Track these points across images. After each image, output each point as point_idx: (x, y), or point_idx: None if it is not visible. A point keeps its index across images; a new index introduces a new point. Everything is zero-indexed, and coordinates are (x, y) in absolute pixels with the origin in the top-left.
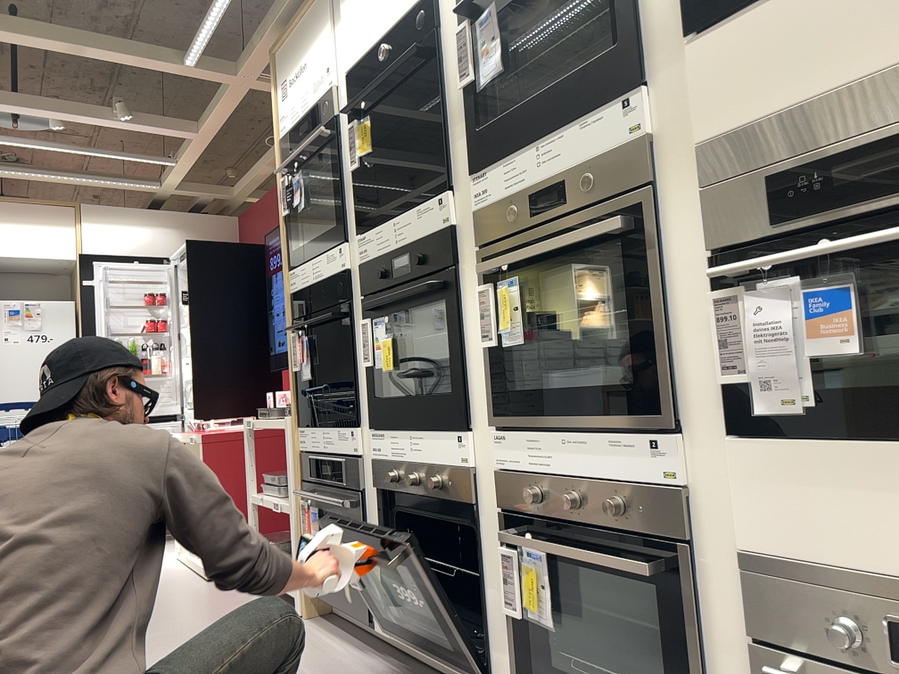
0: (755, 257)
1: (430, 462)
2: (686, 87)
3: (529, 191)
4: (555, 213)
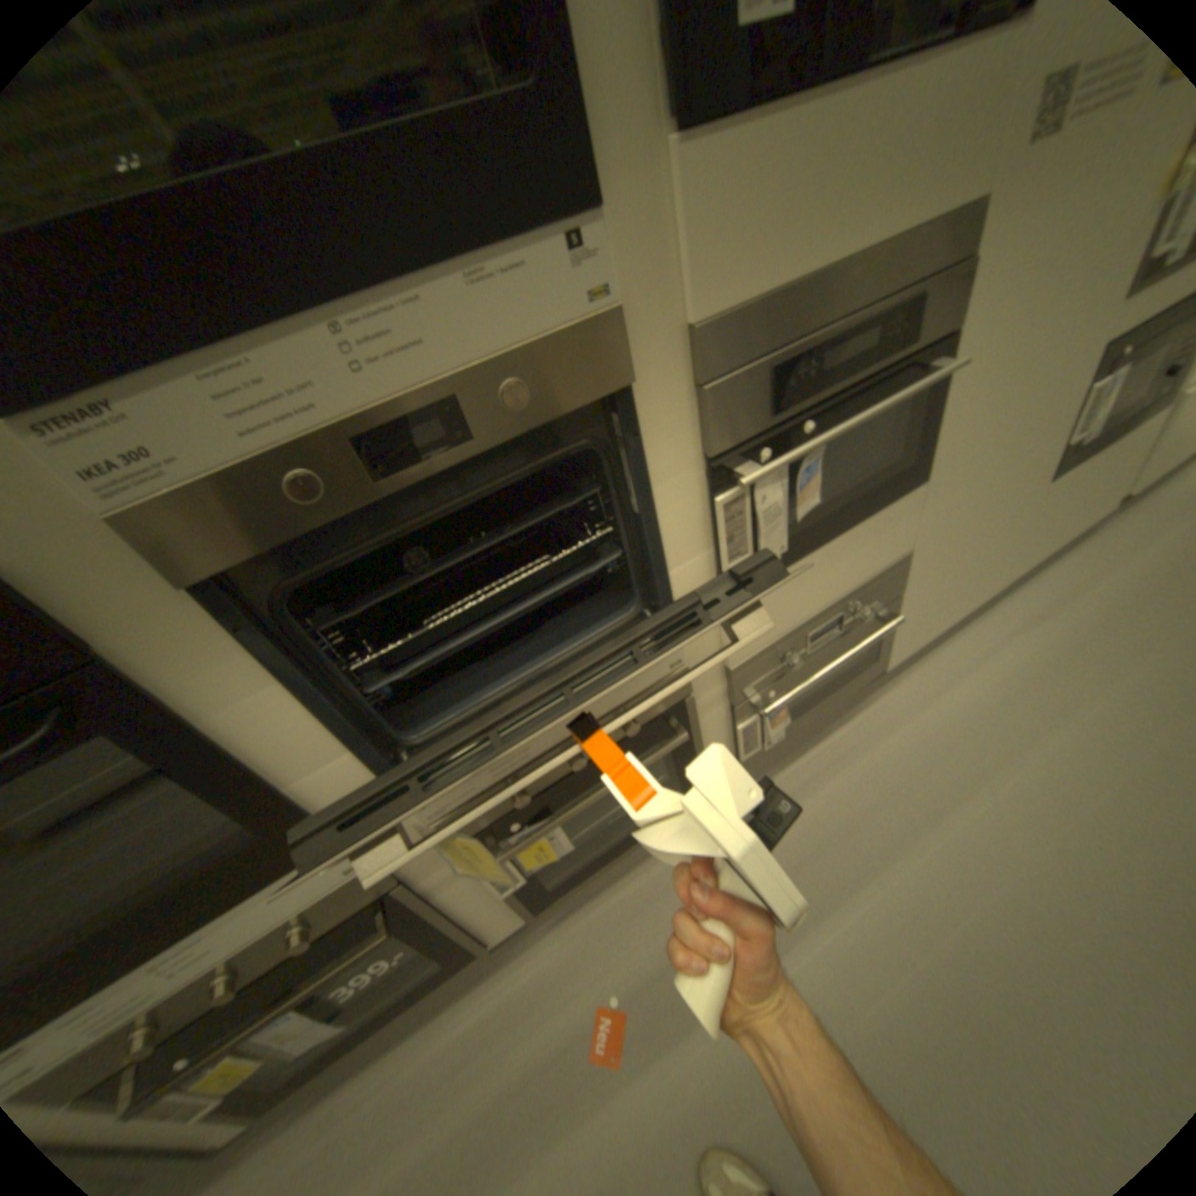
0: (750, 452)
1: (247, 941)
2: (667, 223)
3: (338, 428)
4: (440, 461)
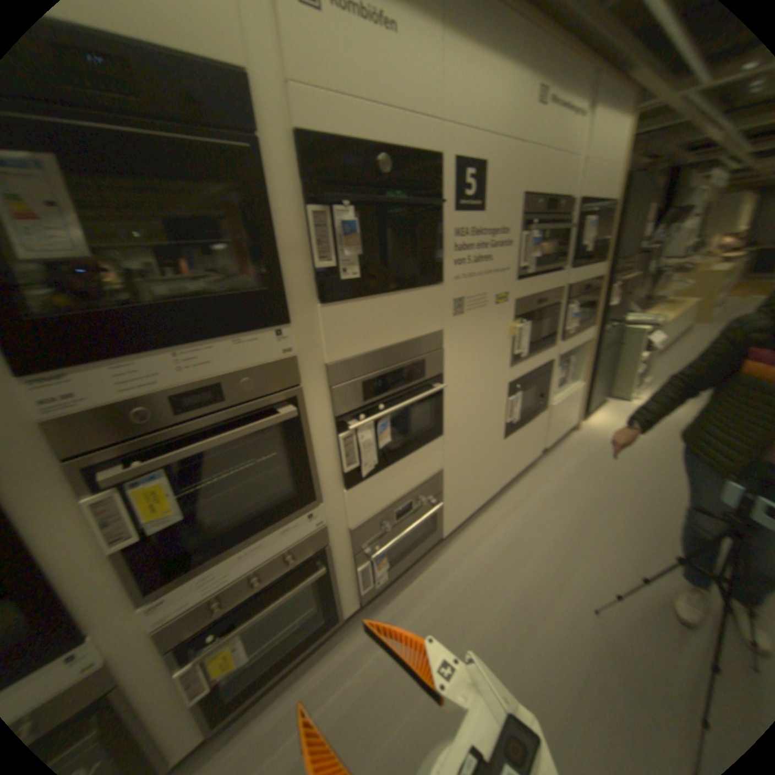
0: (353, 416)
1: None
2: (314, 330)
3: (161, 393)
4: (205, 410)
